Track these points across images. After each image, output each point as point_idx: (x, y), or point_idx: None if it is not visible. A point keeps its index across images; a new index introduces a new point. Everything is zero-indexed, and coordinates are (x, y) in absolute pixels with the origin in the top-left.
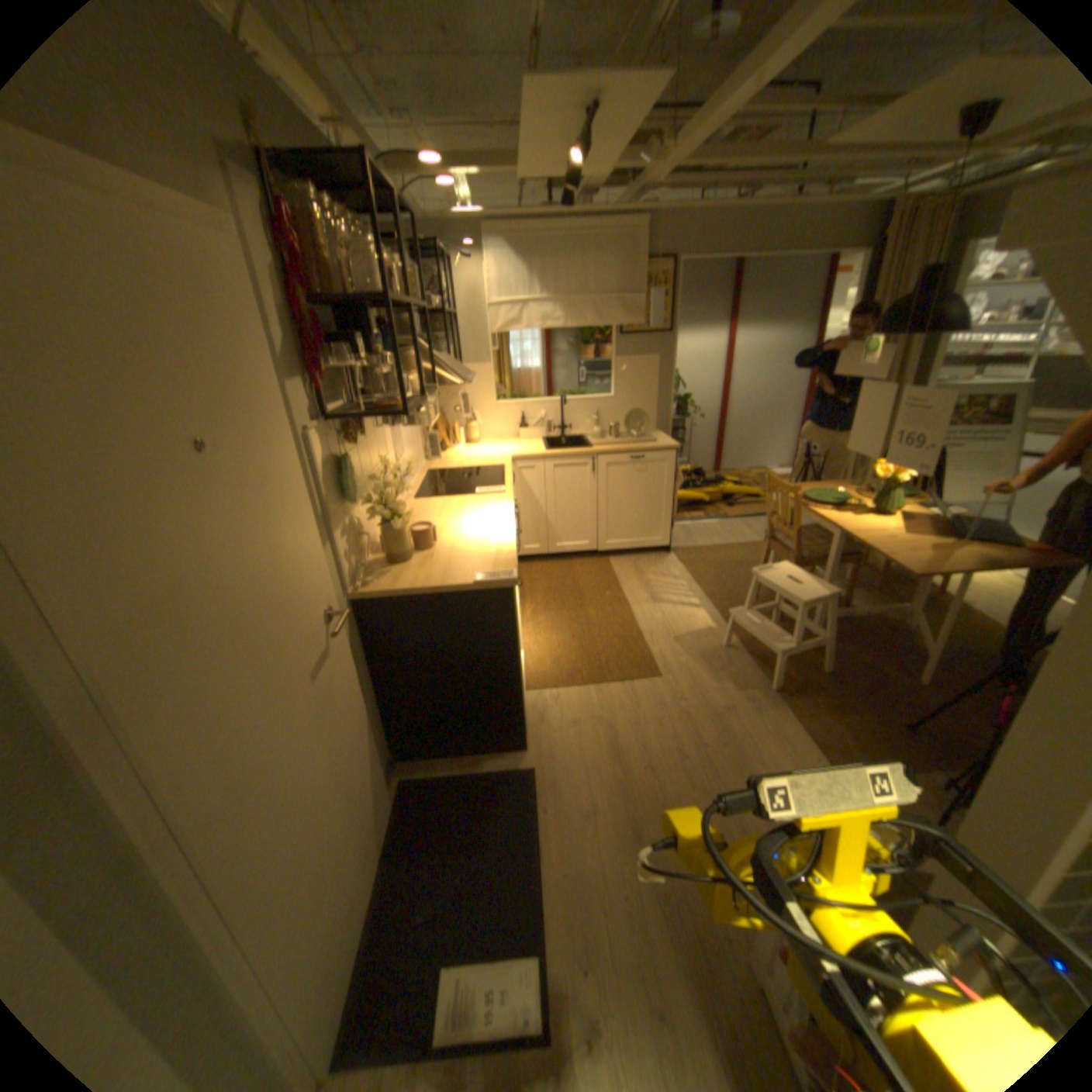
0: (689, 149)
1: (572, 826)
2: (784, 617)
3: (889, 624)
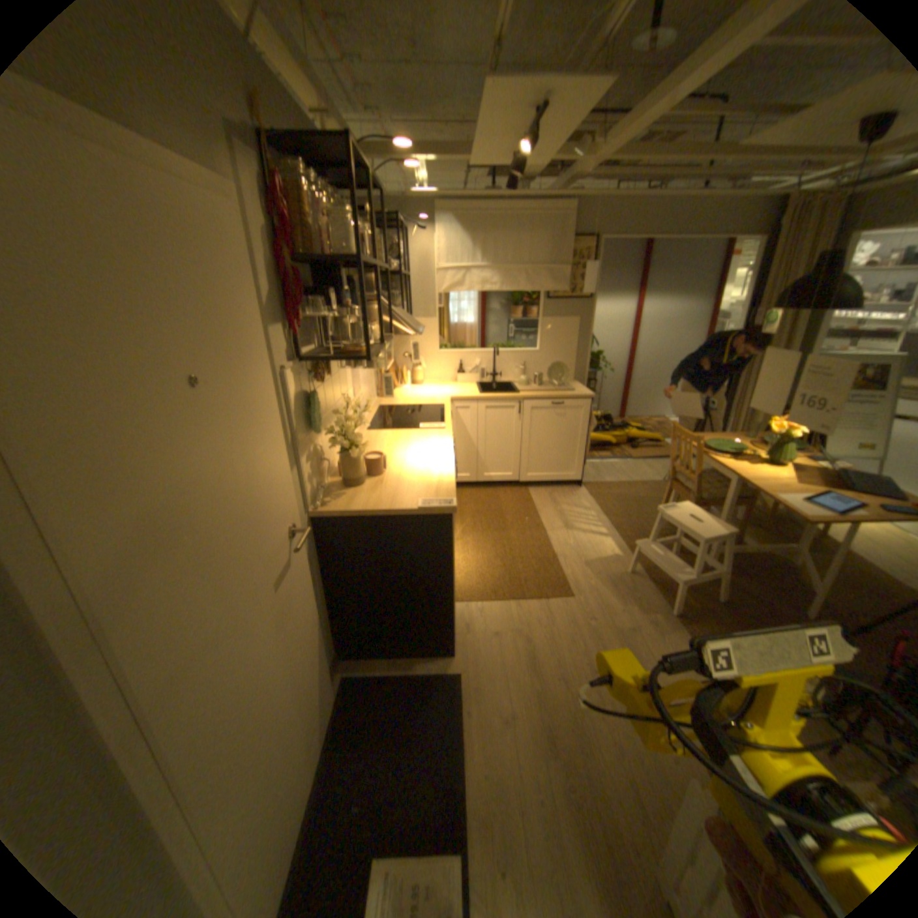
0: (616, 147)
1: (493, 732)
2: (683, 550)
3: (777, 562)
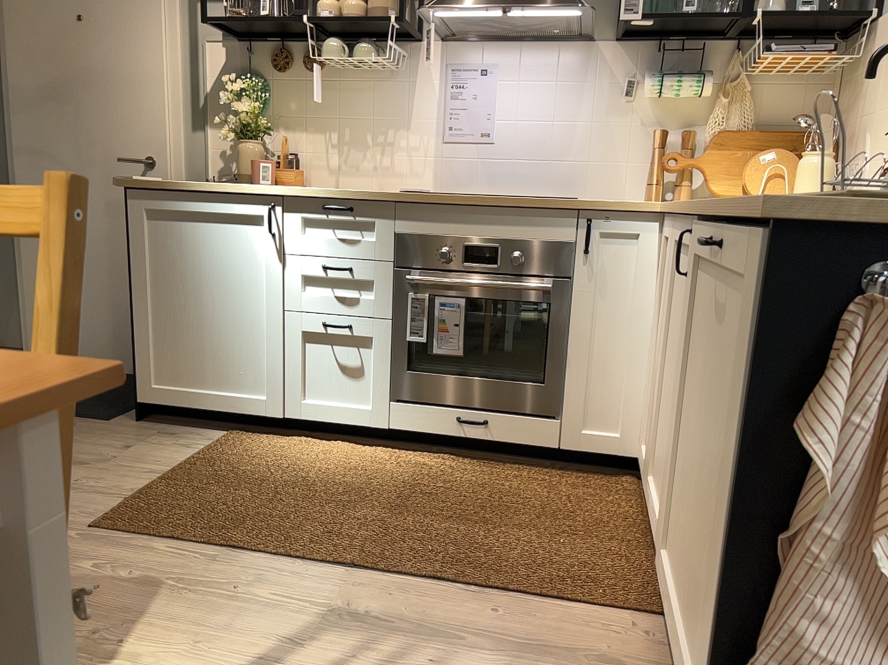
0: None
1: None
2: None
3: None
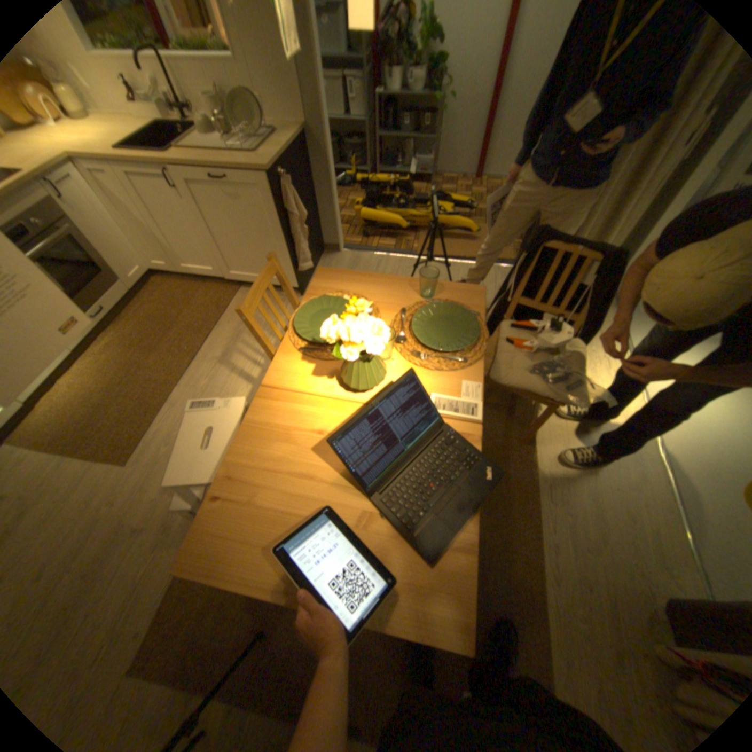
0: None
1: None
2: None
3: None
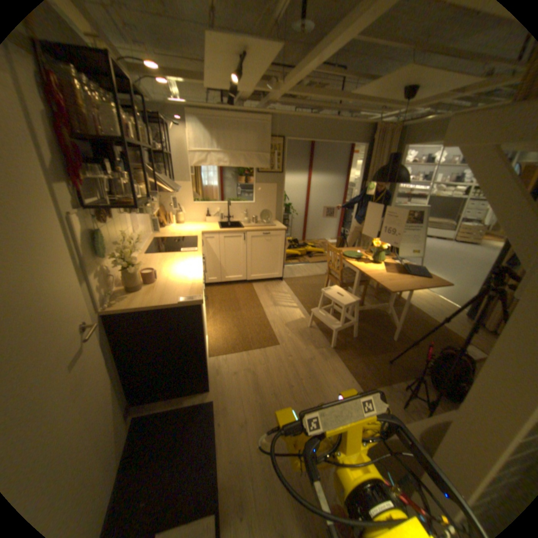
0: (290, 86)
1: (234, 431)
2: (335, 311)
3: (379, 312)
